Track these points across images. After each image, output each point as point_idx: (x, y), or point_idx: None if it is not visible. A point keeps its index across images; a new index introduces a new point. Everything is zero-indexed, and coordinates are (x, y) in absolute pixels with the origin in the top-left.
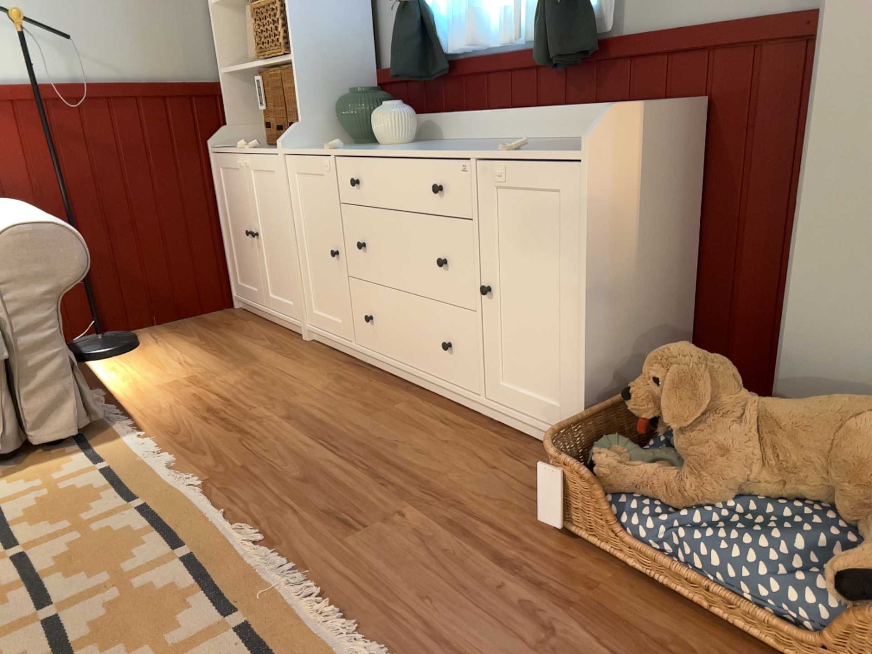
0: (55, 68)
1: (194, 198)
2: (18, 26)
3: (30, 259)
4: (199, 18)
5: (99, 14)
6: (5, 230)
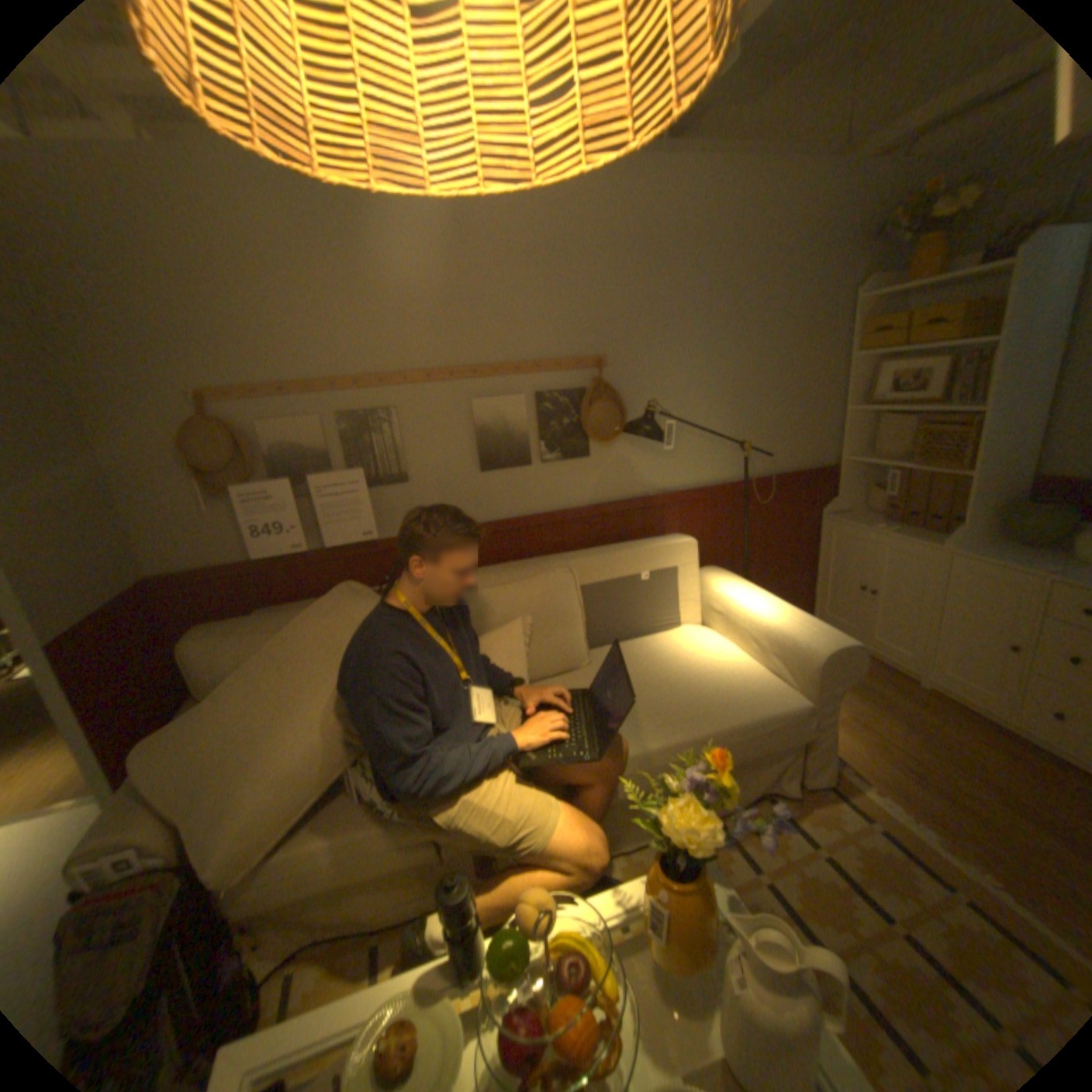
0: (741, 468)
1: (804, 549)
2: (746, 452)
3: (841, 671)
4: (834, 418)
5: (773, 426)
6: (830, 651)
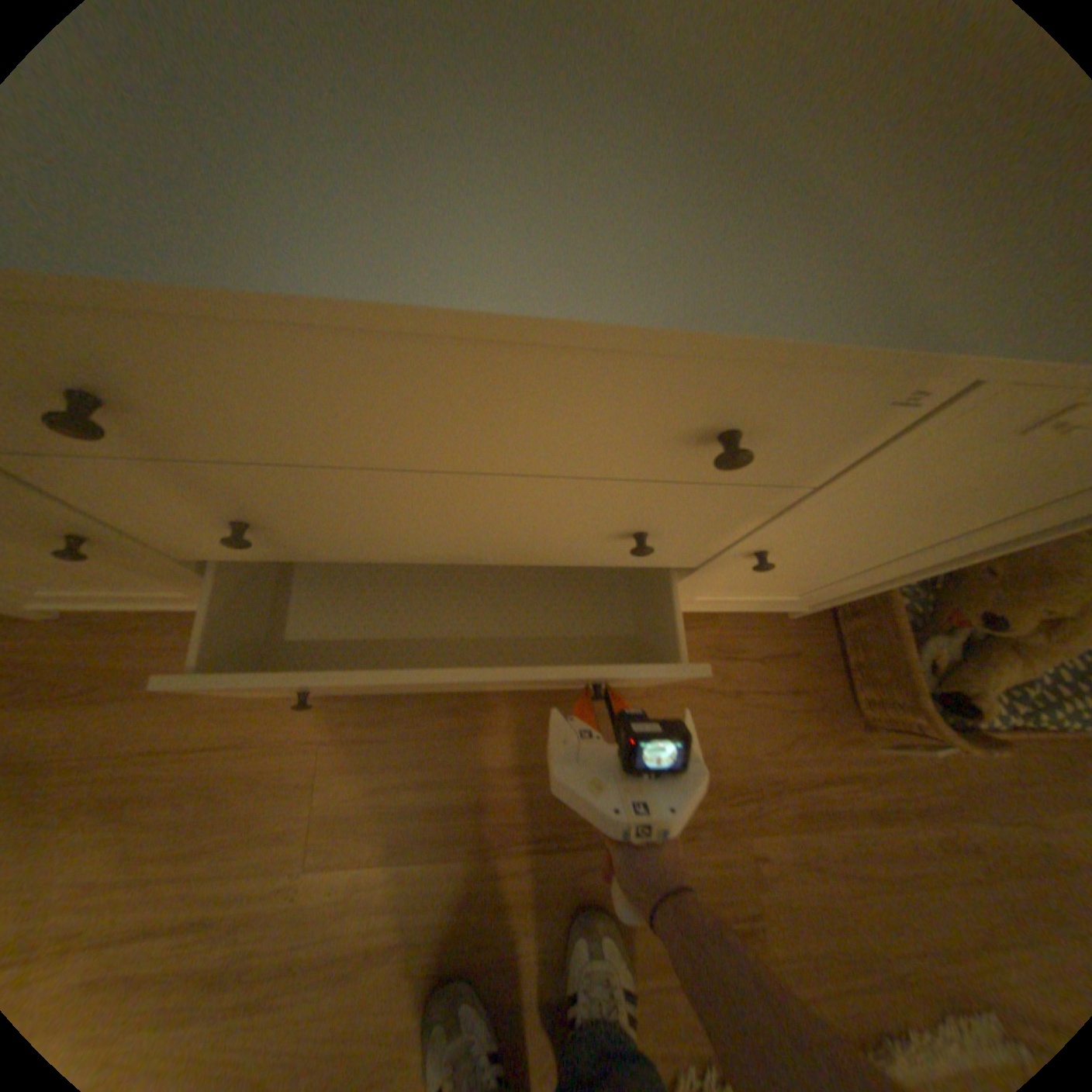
0: None
1: None
2: None
3: None
4: None
5: None
6: None
